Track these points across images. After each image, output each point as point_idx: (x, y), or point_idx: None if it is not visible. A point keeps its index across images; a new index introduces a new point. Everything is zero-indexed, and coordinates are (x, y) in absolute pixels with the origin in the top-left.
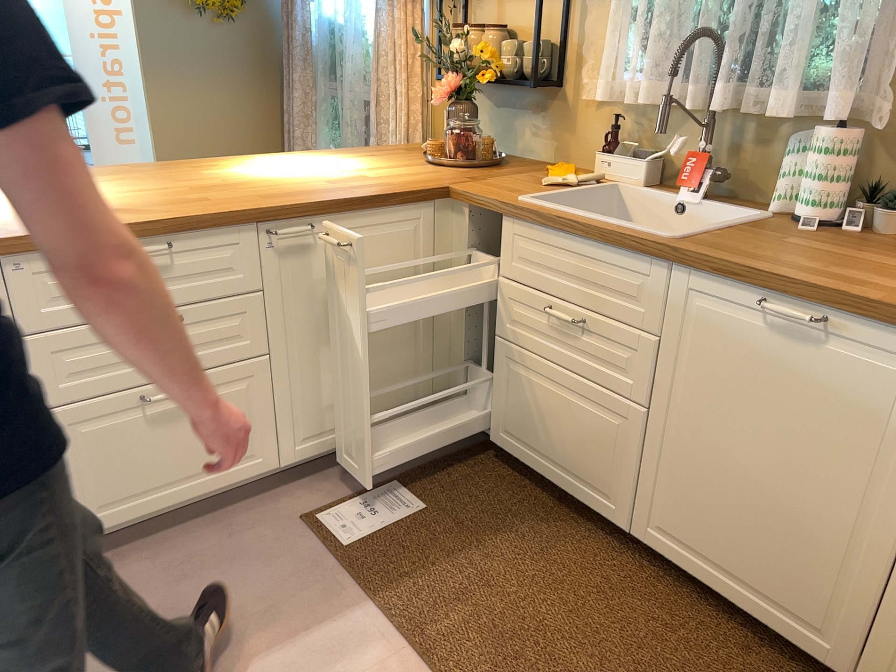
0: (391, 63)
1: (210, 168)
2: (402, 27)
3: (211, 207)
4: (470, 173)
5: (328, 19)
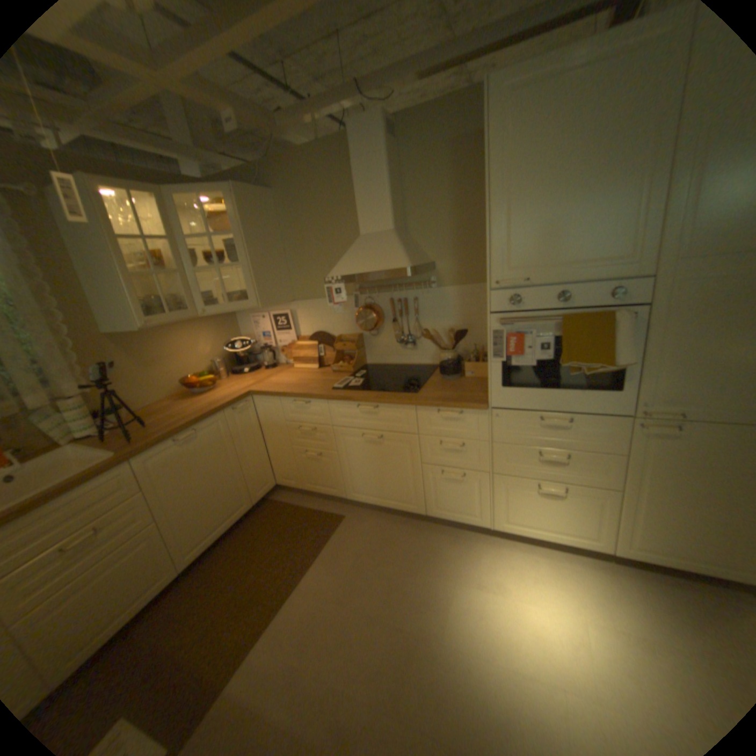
0: None
1: None
2: None
3: None
4: None
5: None
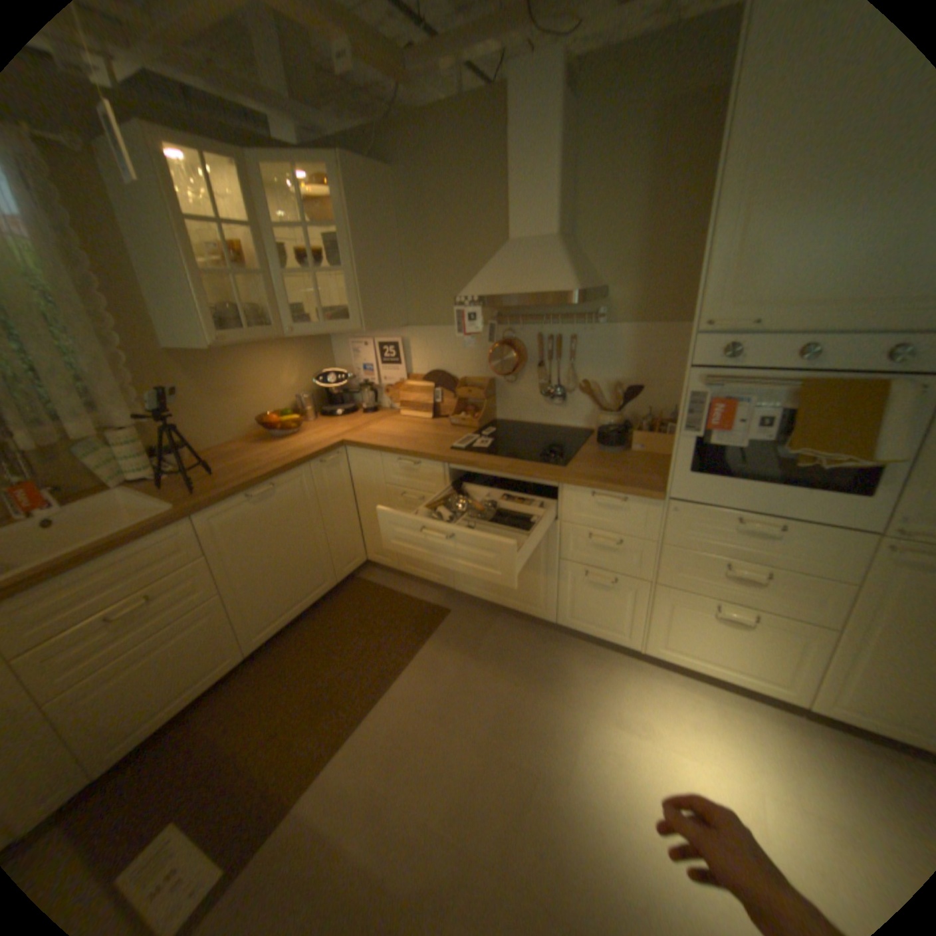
0: None
1: None
2: None
3: None
4: None
5: None
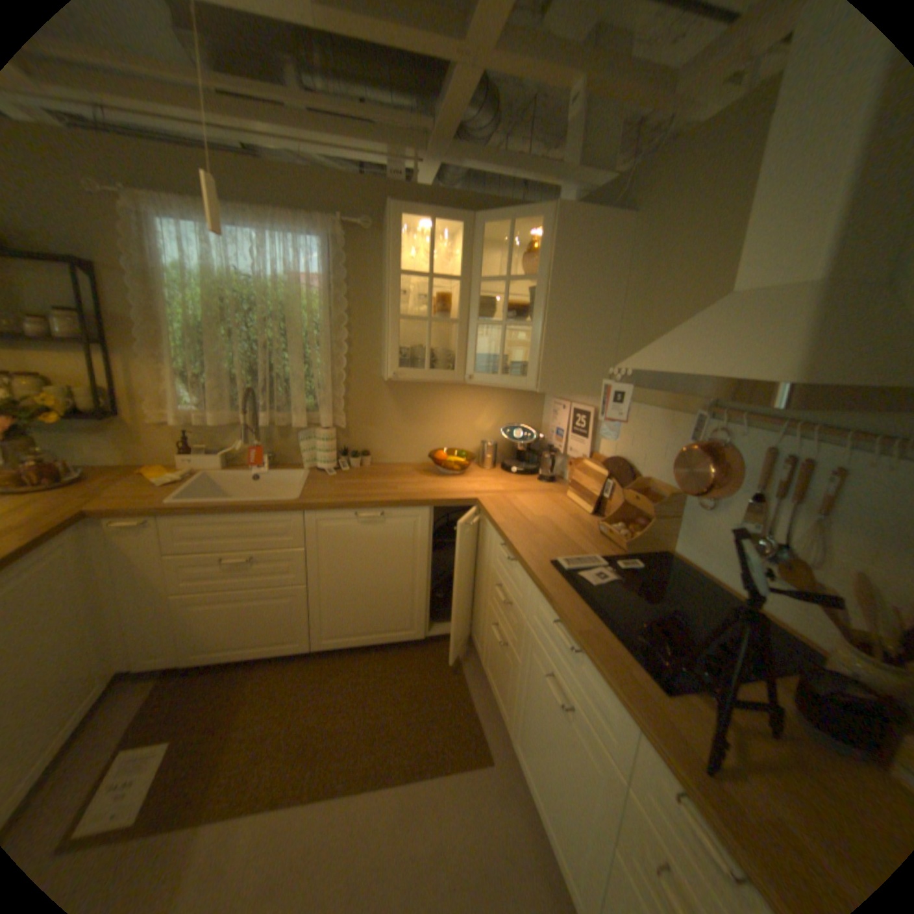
0: None
1: None
2: None
3: None
4: (75, 493)
5: None
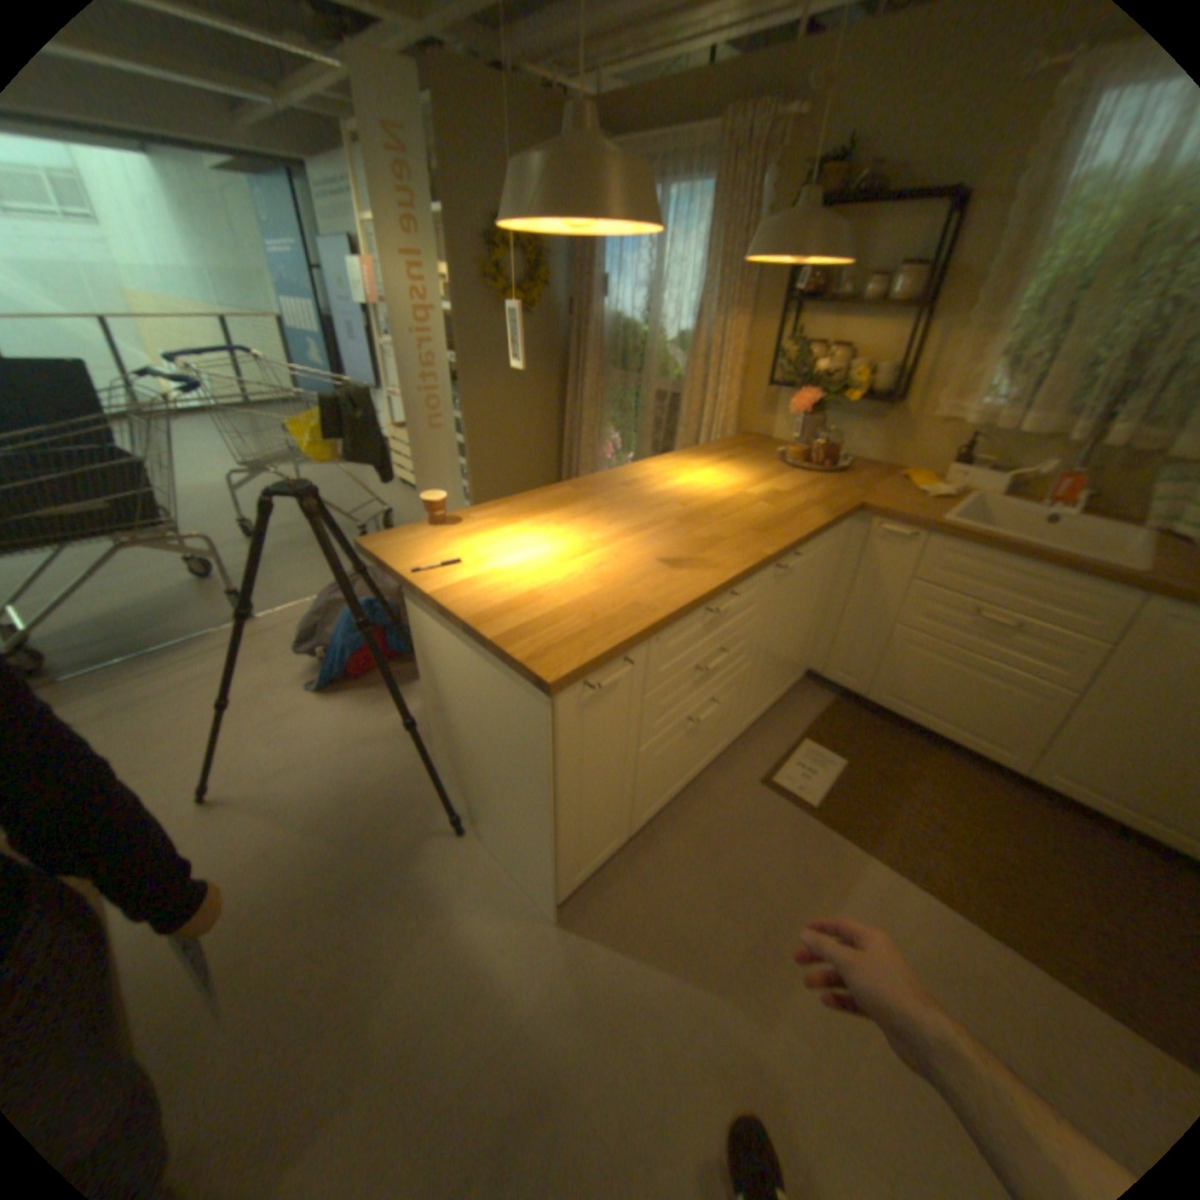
0: (703, 362)
1: (635, 485)
2: (730, 334)
3: (741, 550)
4: (846, 481)
5: (620, 313)
